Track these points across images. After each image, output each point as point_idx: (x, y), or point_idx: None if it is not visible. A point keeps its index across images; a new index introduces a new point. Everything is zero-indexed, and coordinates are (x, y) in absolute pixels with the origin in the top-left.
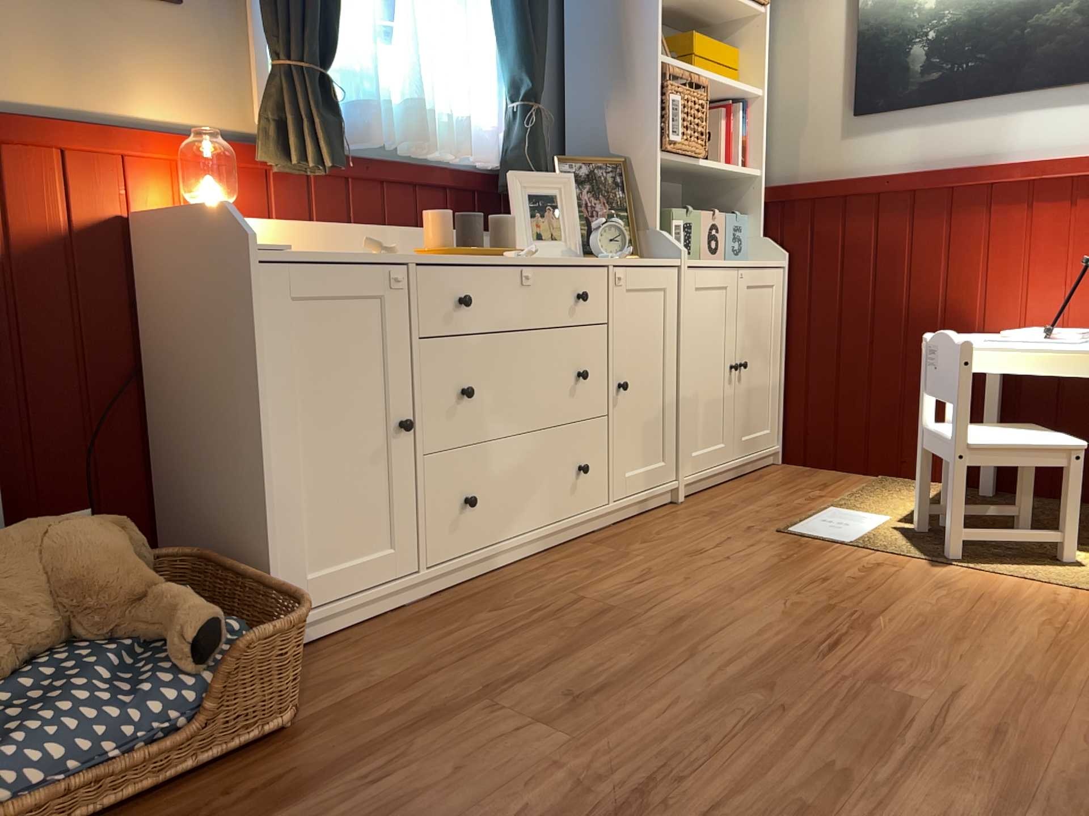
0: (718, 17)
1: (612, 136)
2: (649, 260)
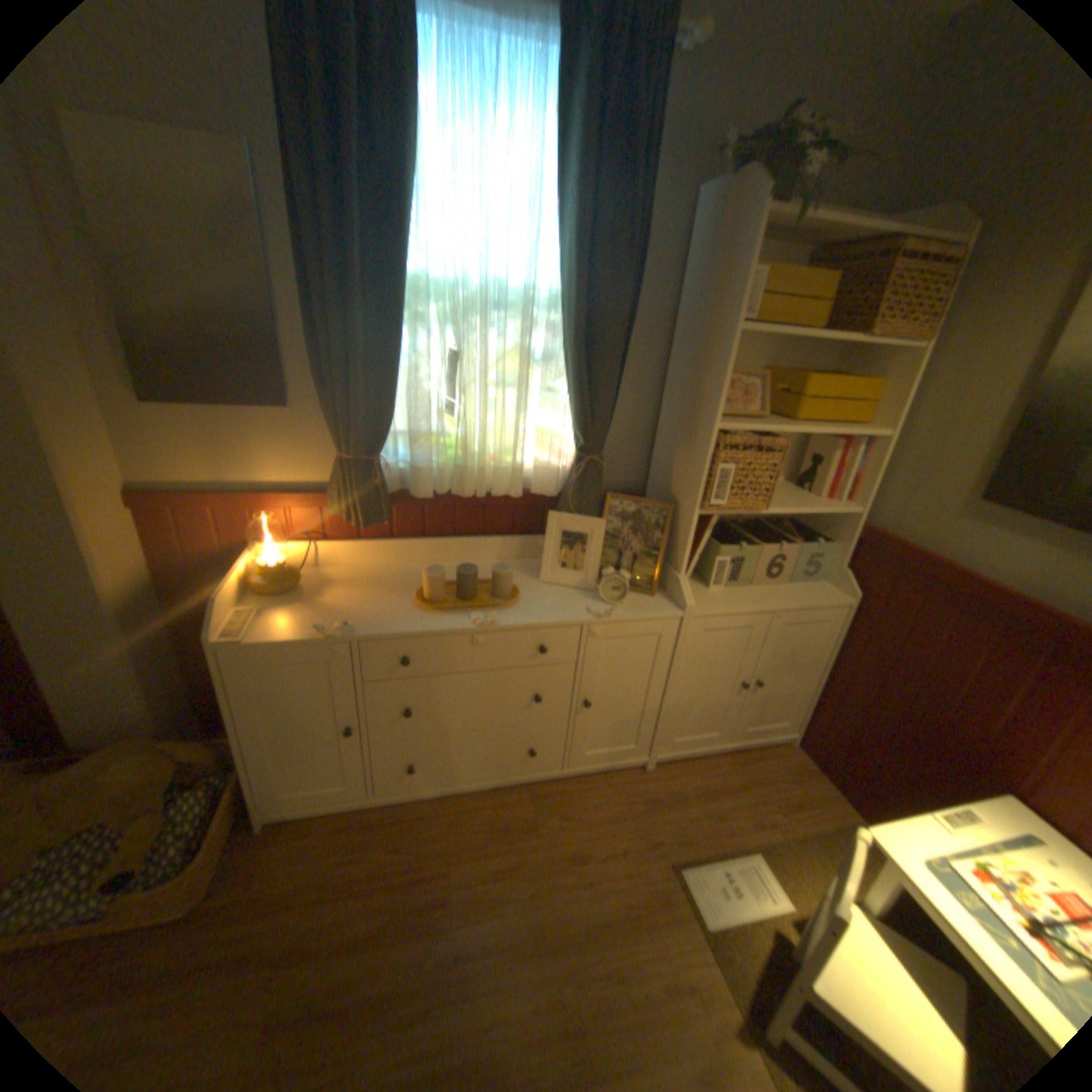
0: (869, 344)
1: (674, 478)
2: (655, 606)
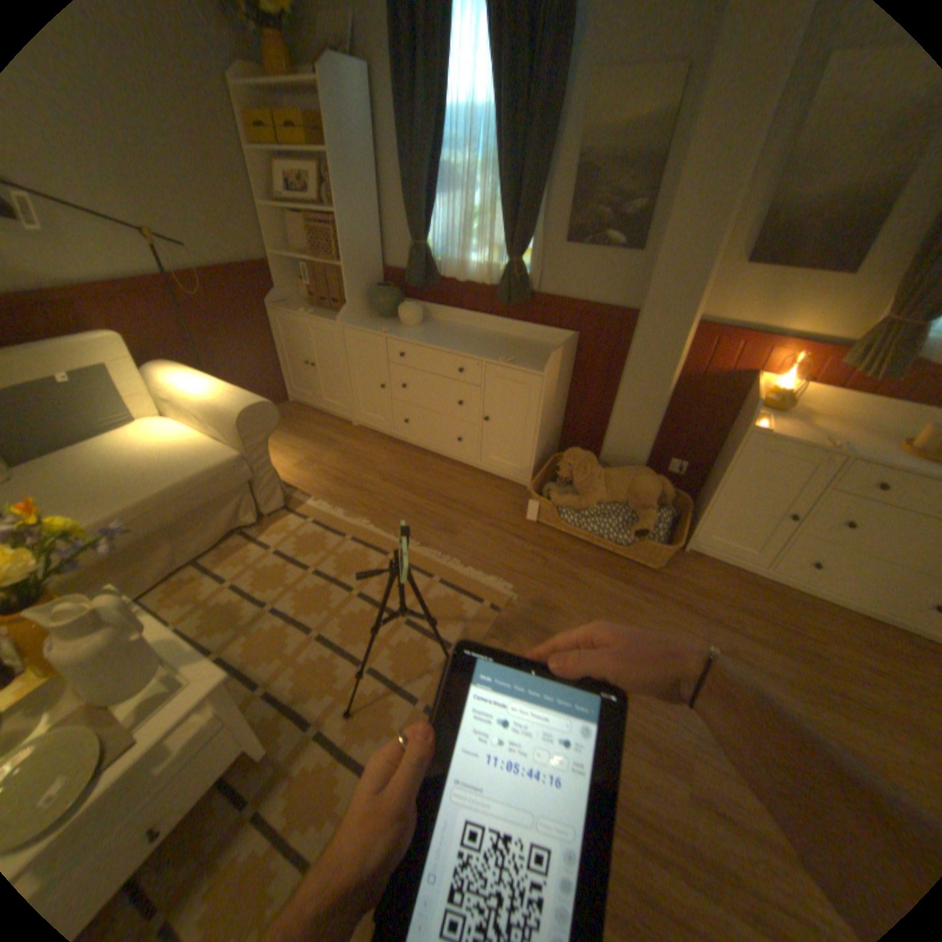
0: None
1: None
2: None
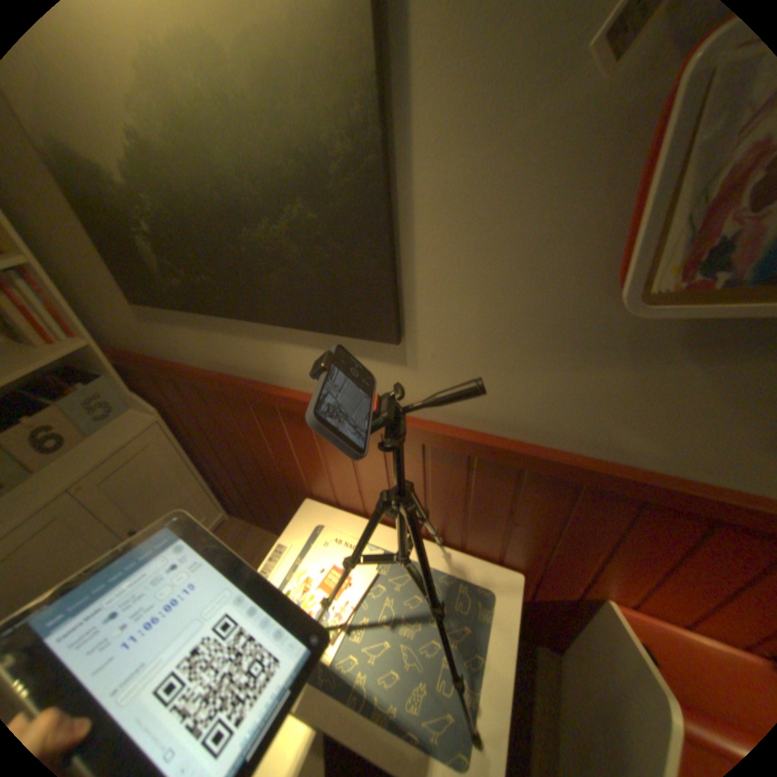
0: None
1: None
2: None
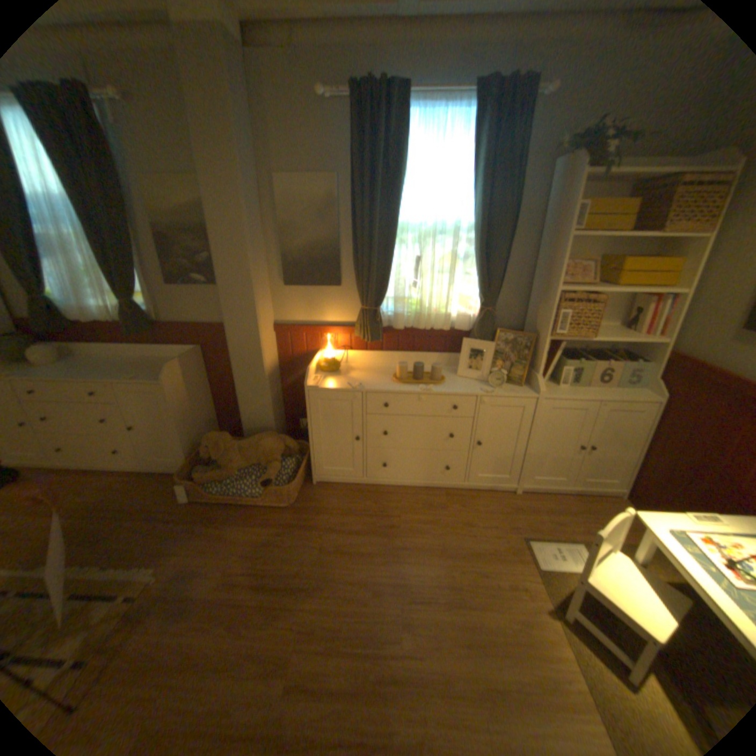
0: (672, 237)
1: (537, 320)
2: (521, 392)
